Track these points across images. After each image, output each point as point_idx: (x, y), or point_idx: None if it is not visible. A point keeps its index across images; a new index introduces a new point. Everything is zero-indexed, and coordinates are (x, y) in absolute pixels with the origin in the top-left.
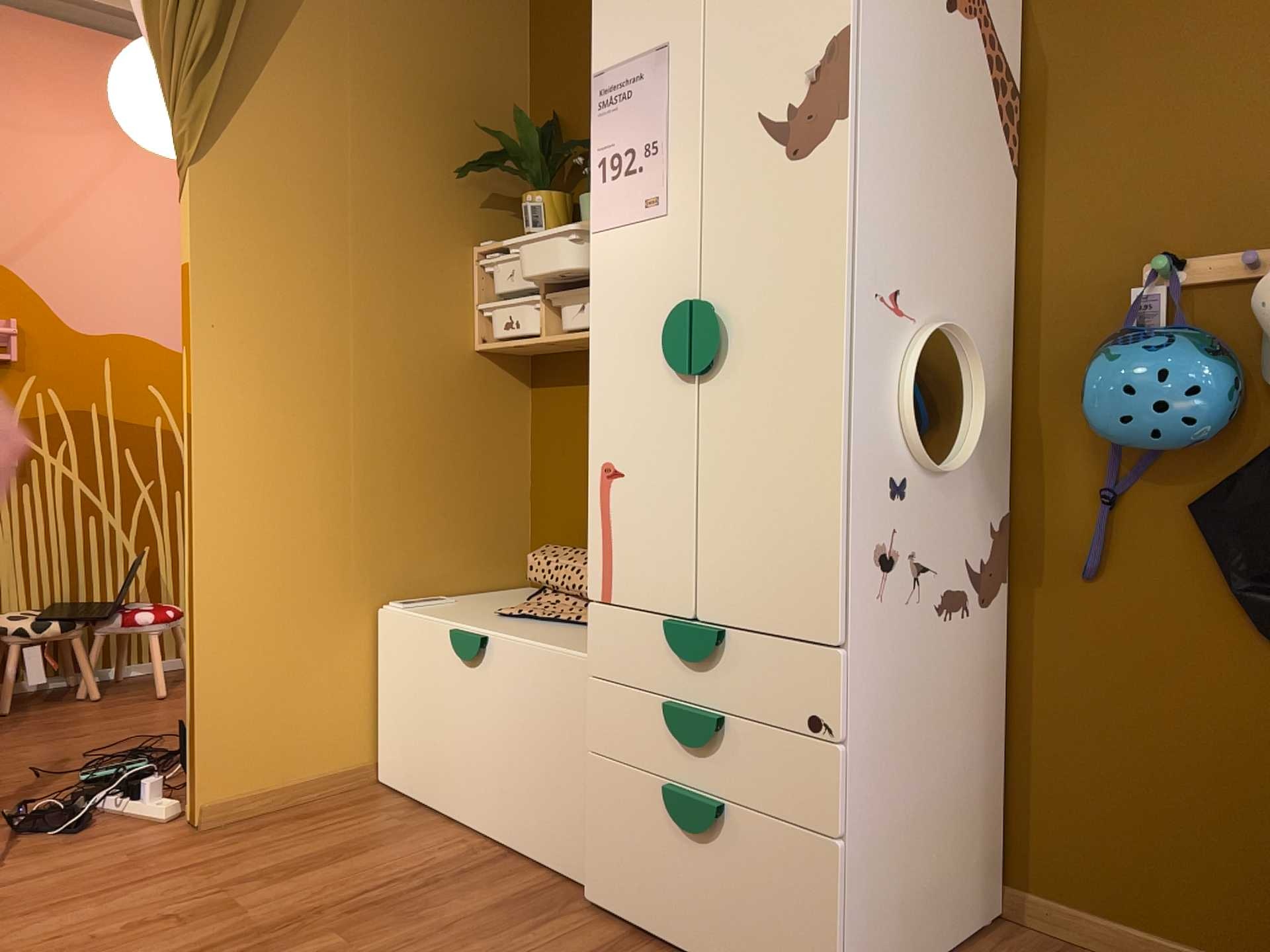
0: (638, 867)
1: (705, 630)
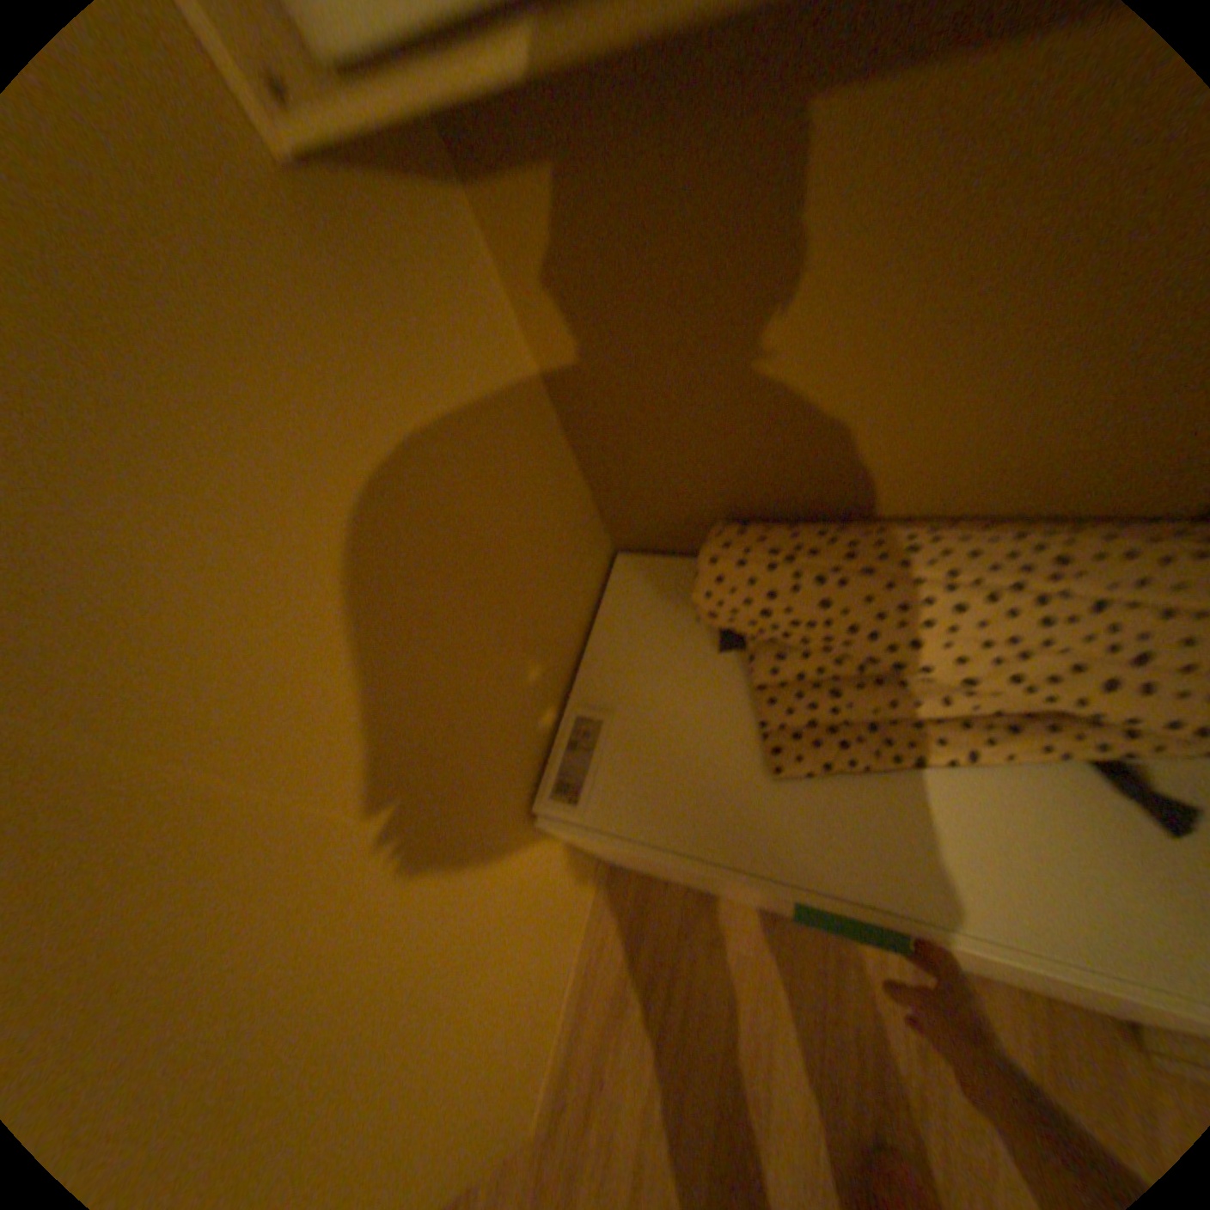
0: None
1: None
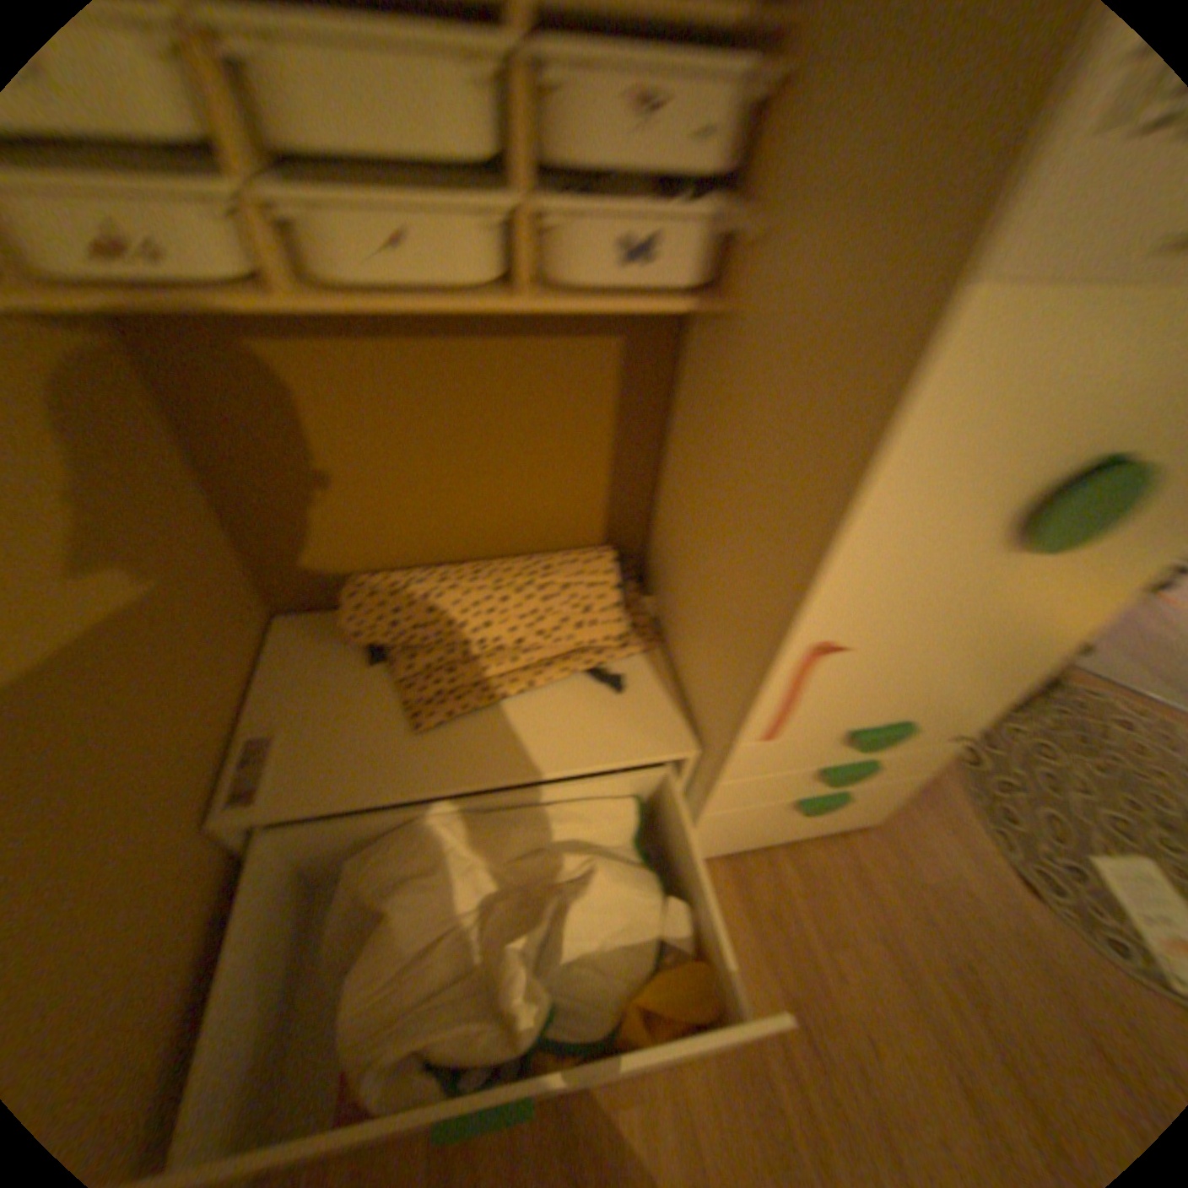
0: (744, 835)
1: (904, 731)
